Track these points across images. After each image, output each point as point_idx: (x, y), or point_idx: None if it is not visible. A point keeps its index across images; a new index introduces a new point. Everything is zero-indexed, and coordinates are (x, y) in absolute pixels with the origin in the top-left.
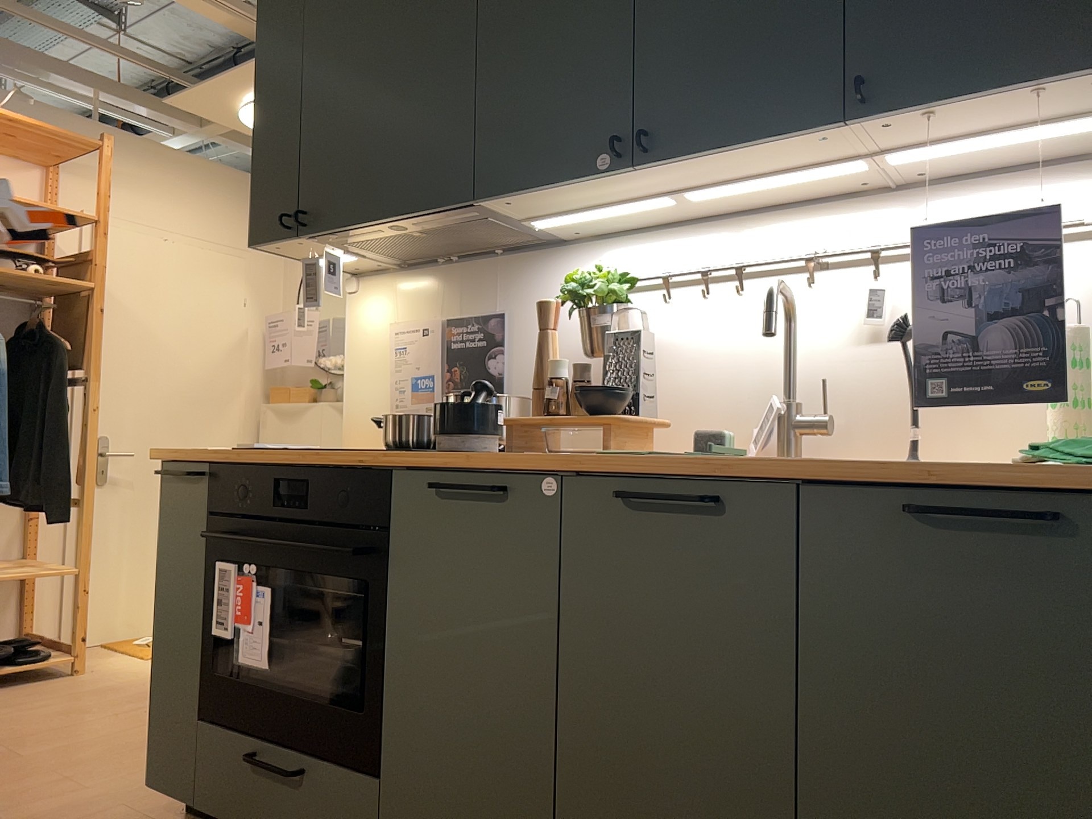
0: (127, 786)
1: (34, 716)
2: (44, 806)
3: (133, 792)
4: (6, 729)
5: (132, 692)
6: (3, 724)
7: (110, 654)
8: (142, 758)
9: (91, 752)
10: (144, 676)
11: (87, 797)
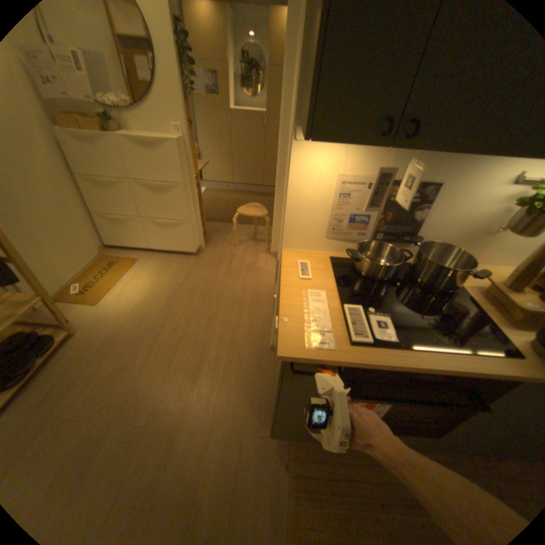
0: (225, 418)
1: (100, 385)
2: (209, 458)
3: (233, 421)
4: (100, 406)
5: (126, 338)
6: (93, 403)
7: (66, 307)
8: (203, 392)
9: (173, 401)
10: (114, 322)
11: (218, 437)
